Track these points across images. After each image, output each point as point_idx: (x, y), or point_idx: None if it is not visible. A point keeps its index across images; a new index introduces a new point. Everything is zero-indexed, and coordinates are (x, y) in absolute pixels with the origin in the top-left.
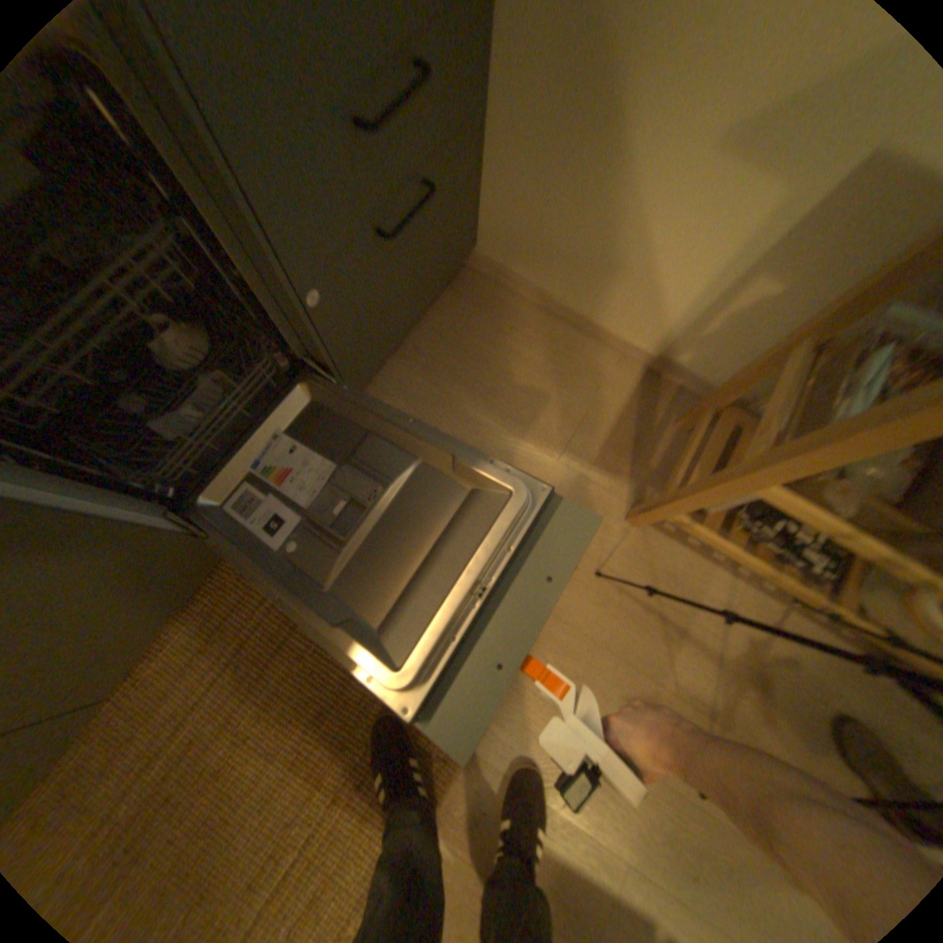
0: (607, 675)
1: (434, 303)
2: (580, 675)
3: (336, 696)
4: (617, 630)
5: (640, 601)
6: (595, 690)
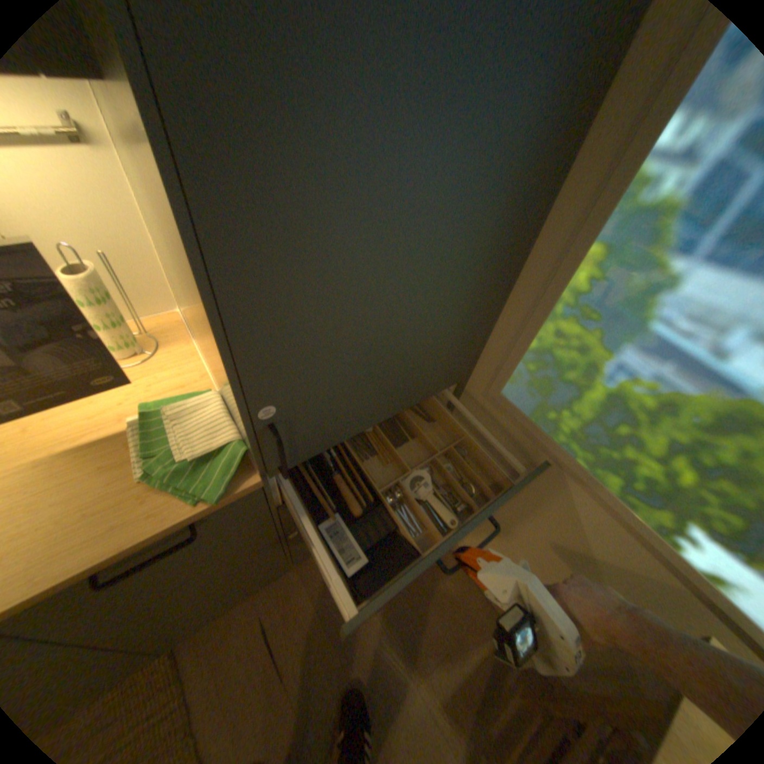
0: None
1: None
2: None
3: None
4: None
5: None
6: None
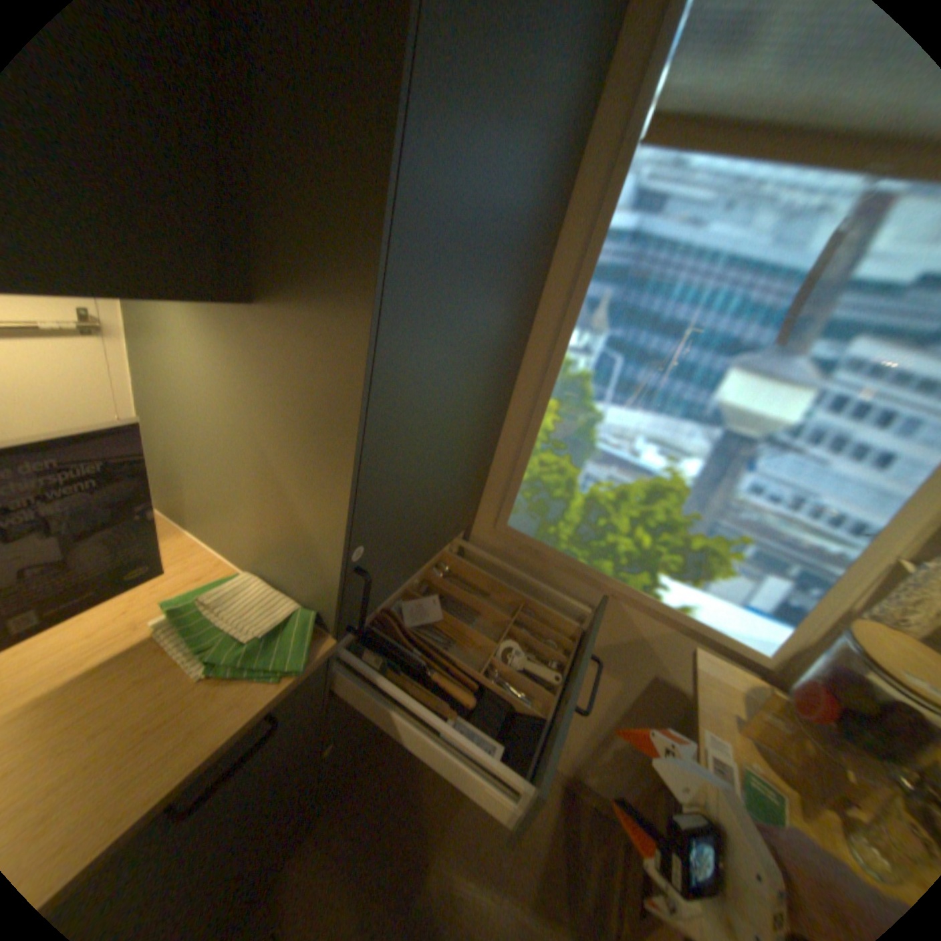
0: None
1: None
2: None
3: None
4: None
5: None
6: None
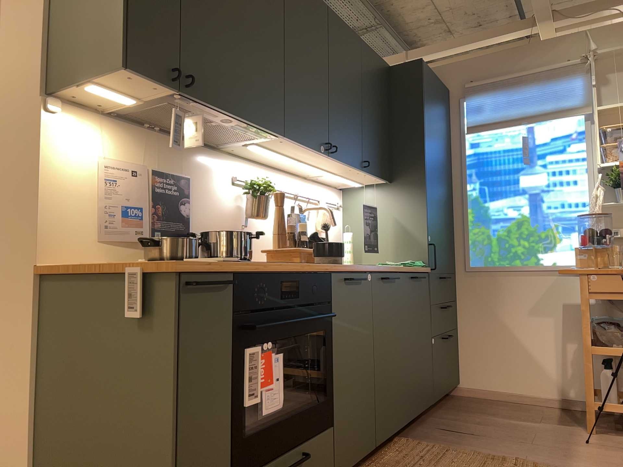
0: (621, 463)
1: (449, 400)
2: (606, 463)
3: (481, 466)
4: (613, 454)
5: (618, 448)
6: (619, 466)
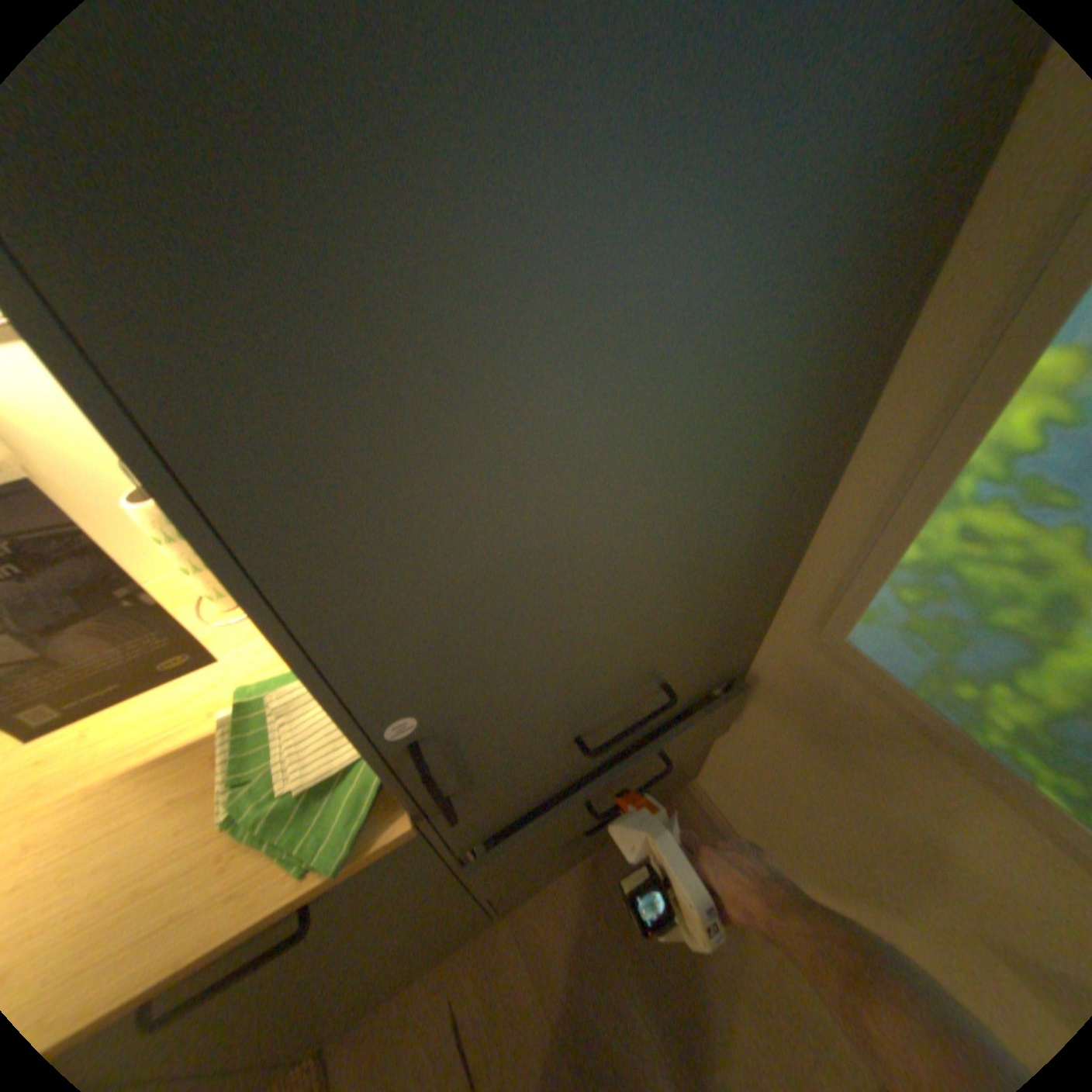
0: None
1: None
2: None
3: None
4: None
5: None
6: None
